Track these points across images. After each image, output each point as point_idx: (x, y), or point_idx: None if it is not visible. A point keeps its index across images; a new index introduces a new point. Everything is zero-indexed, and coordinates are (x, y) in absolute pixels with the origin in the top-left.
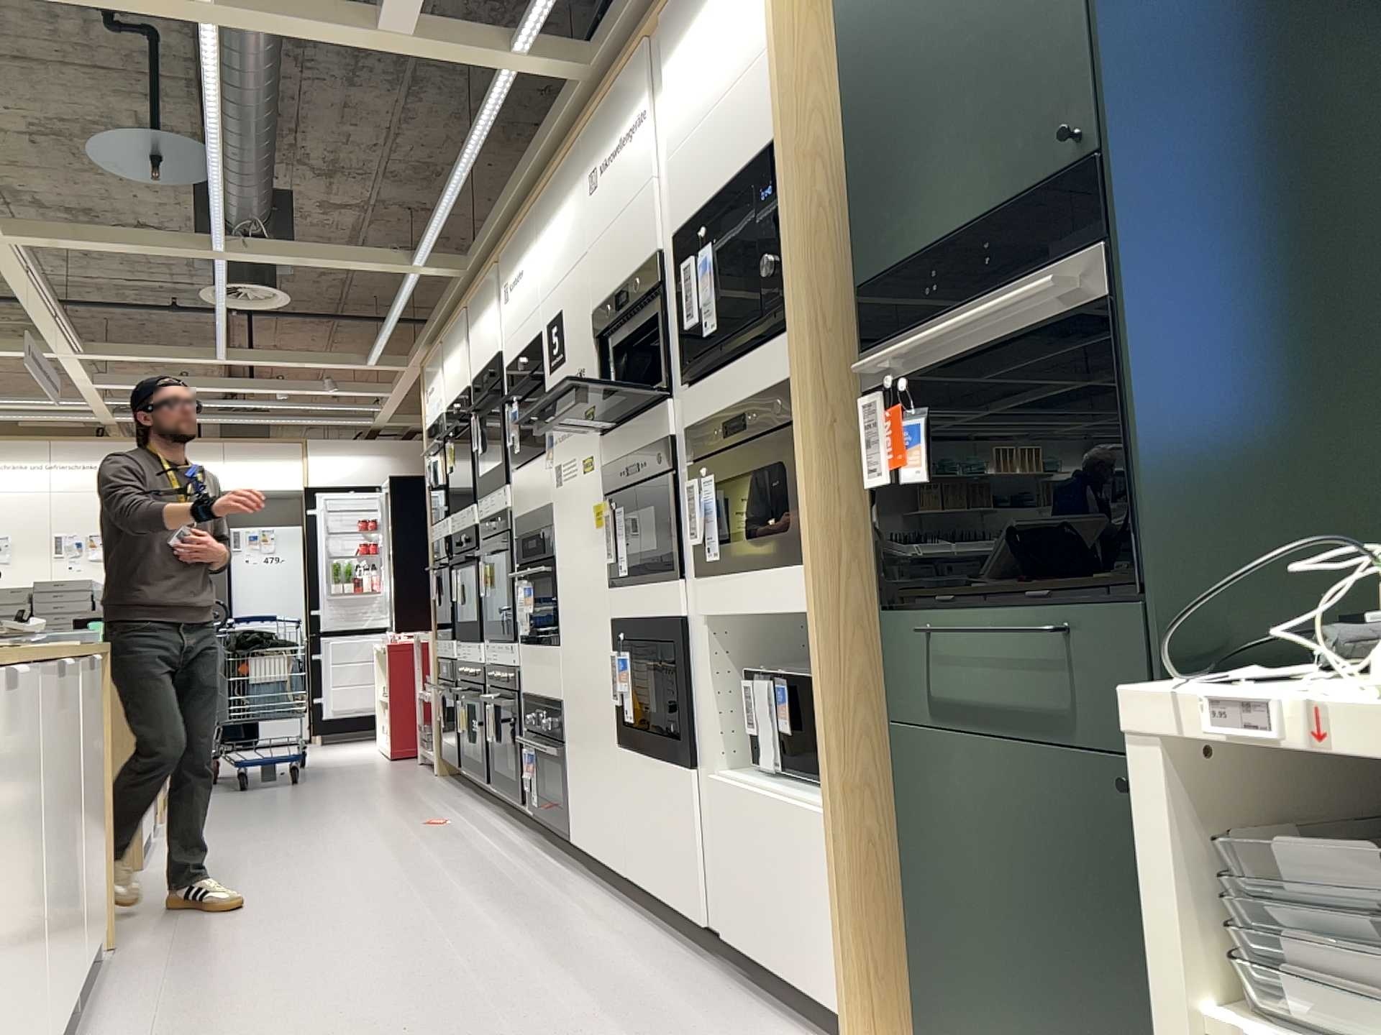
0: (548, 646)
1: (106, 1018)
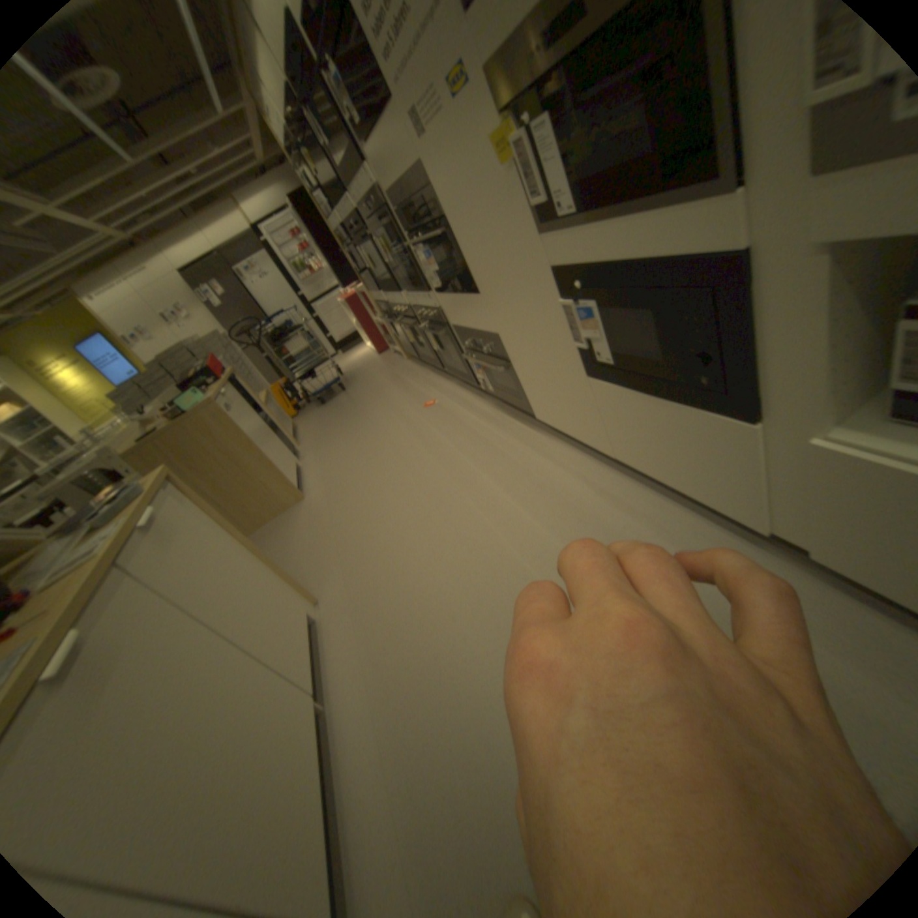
0: (468, 290)
1: (340, 699)
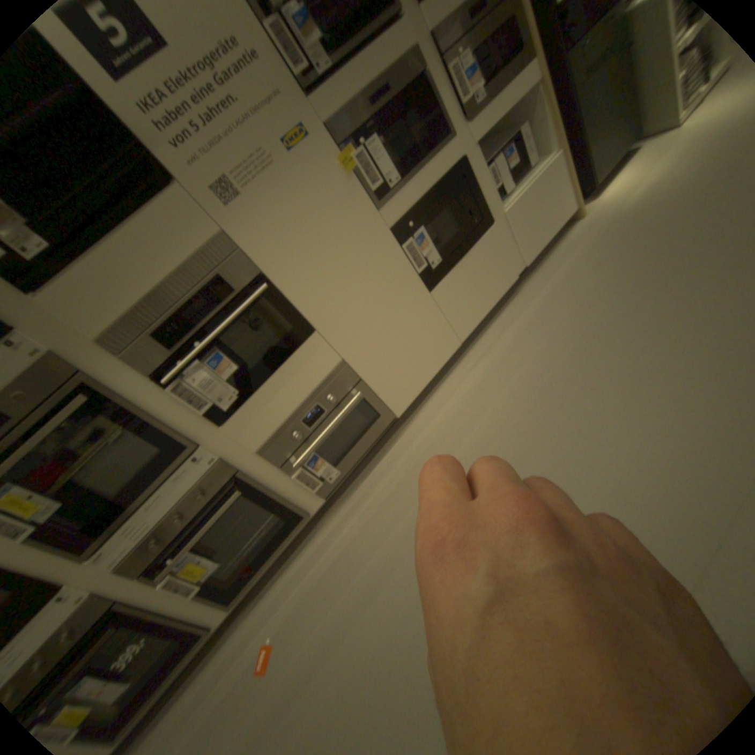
0: (294, 351)
1: None
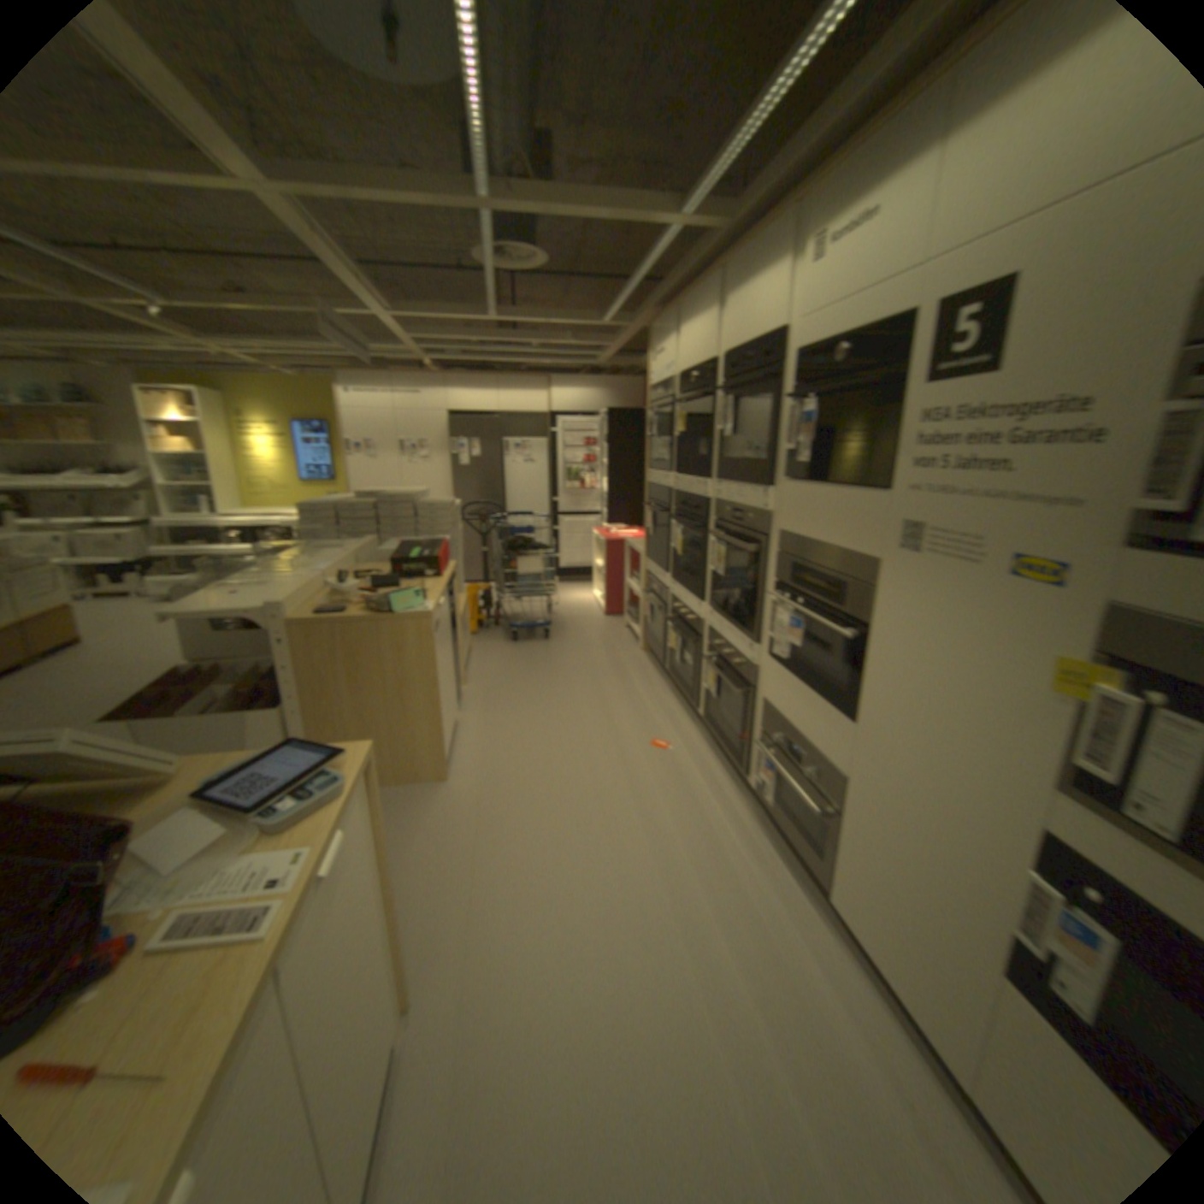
0: (827, 701)
1: None
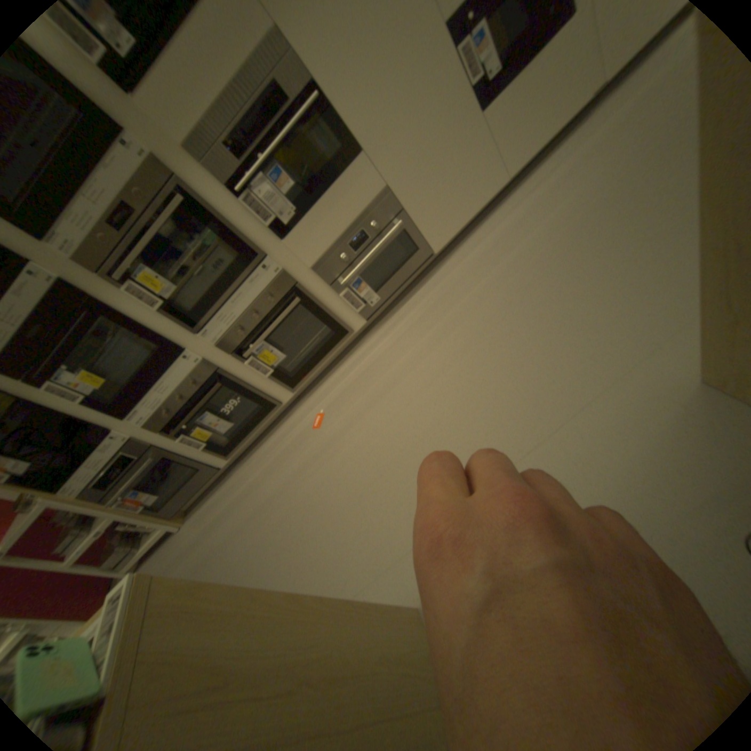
0: (343, 171)
1: None
